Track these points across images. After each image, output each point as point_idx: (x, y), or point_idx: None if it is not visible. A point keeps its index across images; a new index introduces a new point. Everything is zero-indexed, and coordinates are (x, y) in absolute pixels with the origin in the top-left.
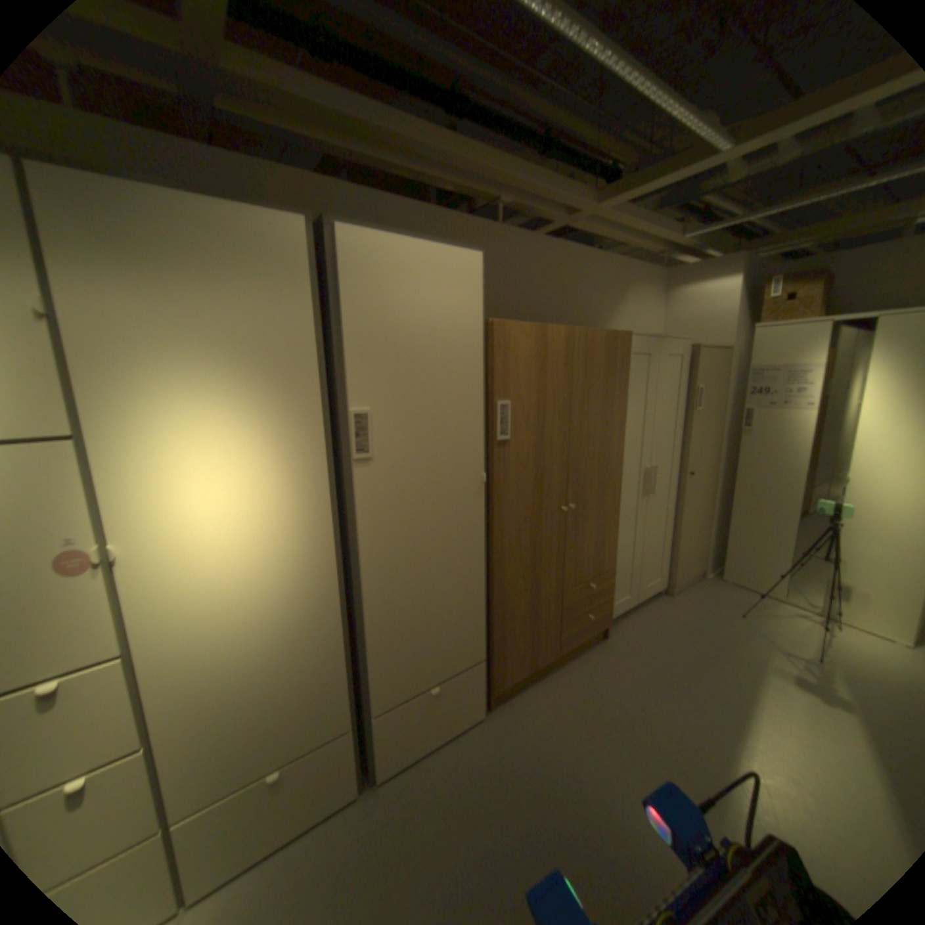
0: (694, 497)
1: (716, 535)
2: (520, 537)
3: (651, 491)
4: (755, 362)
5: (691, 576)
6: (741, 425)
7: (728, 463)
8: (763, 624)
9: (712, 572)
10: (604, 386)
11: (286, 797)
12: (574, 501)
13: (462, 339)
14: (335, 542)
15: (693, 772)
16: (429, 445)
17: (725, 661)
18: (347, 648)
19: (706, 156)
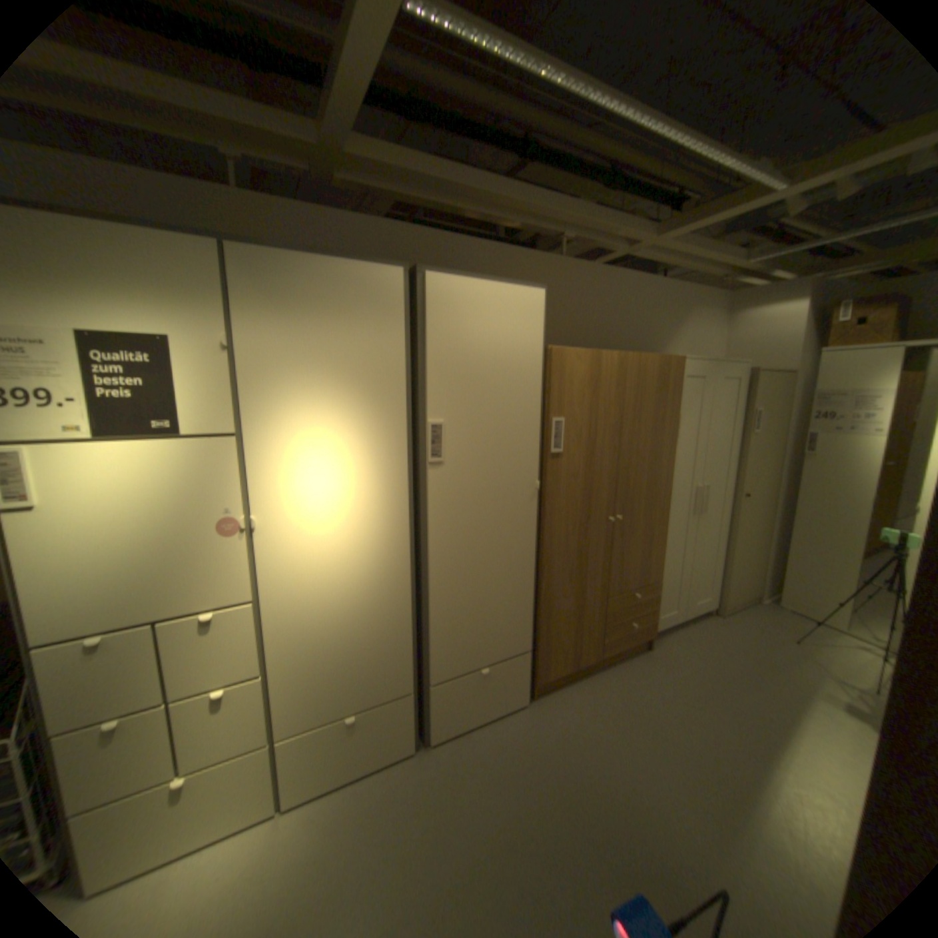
0: (750, 520)
1: (775, 560)
2: (569, 542)
3: (703, 510)
4: (824, 385)
5: (745, 599)
6: (806, 449)
7: (790, 487)
8: (820, 652)
9: (770, 598)
10: (655, 407)
11: (359, 740)
12: (622, 513)
13: (524, 364)
14: (410, 530)
15: (725, 774)
16: (491, 454)
17: (773, 682)
18: (414, 623)
19: (762, 194)
